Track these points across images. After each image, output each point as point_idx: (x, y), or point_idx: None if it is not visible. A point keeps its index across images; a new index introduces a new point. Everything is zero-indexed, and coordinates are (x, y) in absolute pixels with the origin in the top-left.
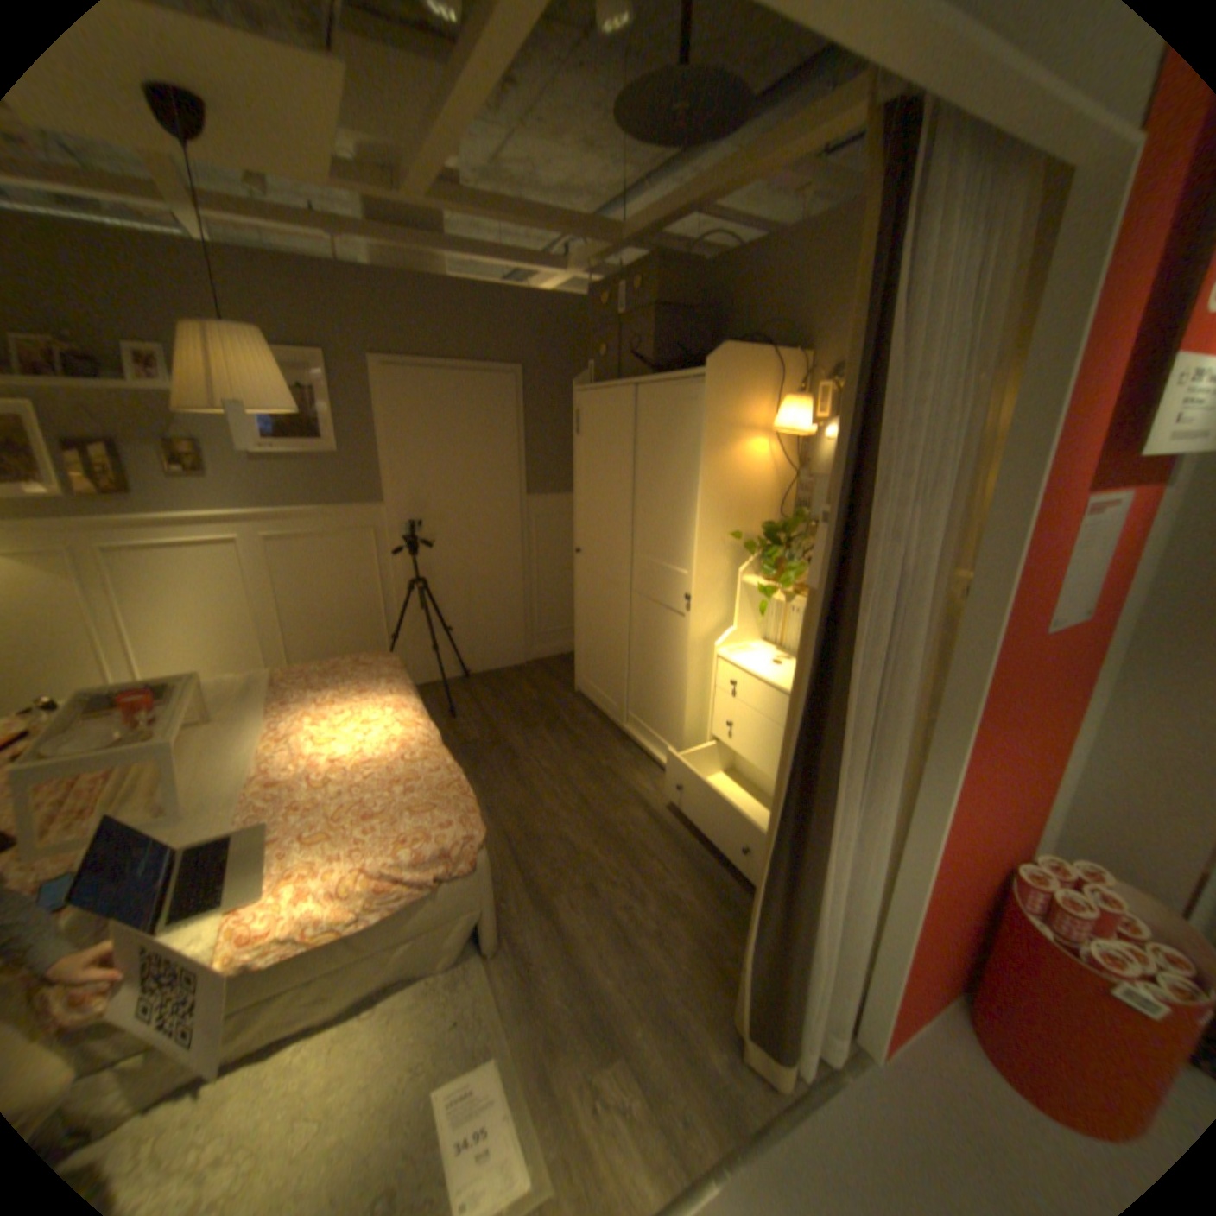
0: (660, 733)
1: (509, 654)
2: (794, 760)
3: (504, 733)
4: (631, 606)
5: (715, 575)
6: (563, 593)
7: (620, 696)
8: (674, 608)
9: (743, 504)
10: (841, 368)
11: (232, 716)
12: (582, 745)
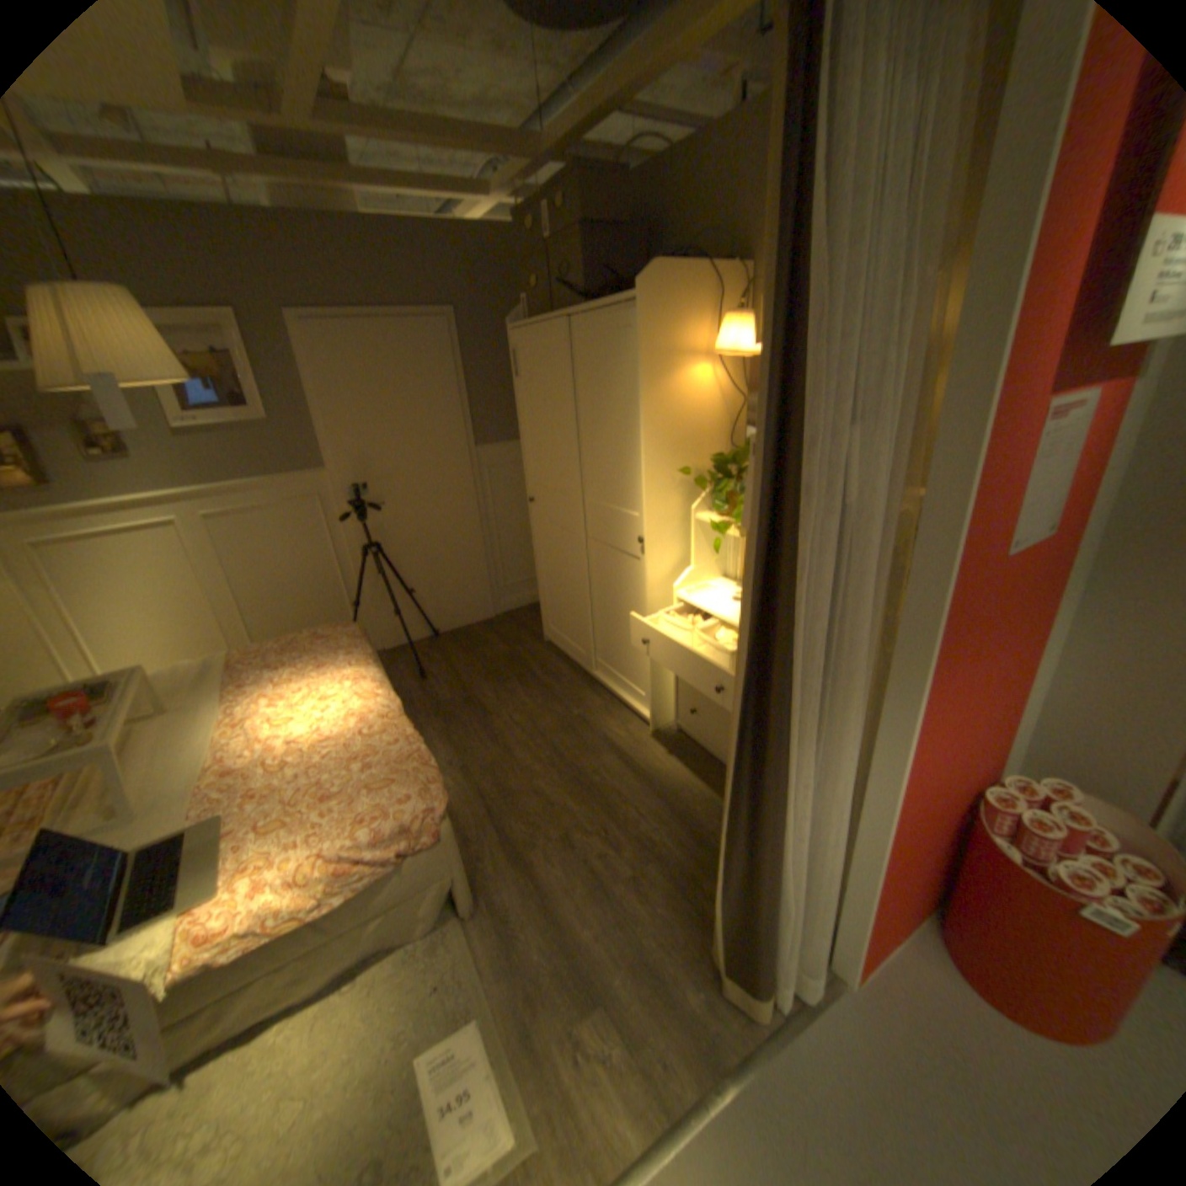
0: (629, 678)
1: (478, 610)
2: (744, 713)
3: (475, 691)
4: (588, 554)
5: (667, 515)
6: (525, 543)
7: (588, 644)
8: (630, 552)
9: (690, 437)
10: None
11: (187, 705)
12: (553, 696)
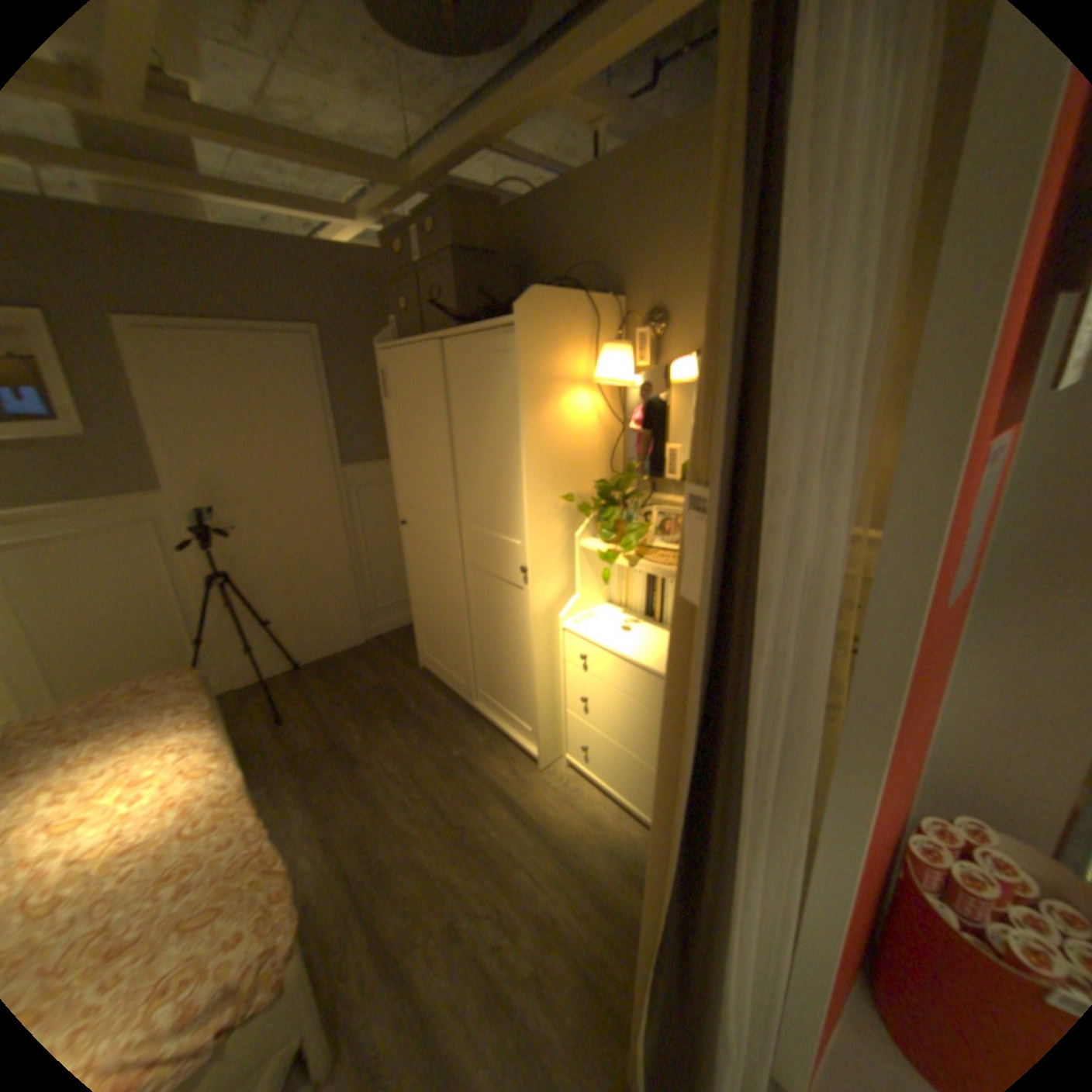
0: (512, 711)
1: (343, 637)
2: (682, 819)
3: (339, 736)
4: (465, 580)
5: (550, 543)
6: (396, 564)
7: (466, 674)
8: (511, 581)
9: (571, 464)
10: (655, 313)
11: None
12: (429, 735)
